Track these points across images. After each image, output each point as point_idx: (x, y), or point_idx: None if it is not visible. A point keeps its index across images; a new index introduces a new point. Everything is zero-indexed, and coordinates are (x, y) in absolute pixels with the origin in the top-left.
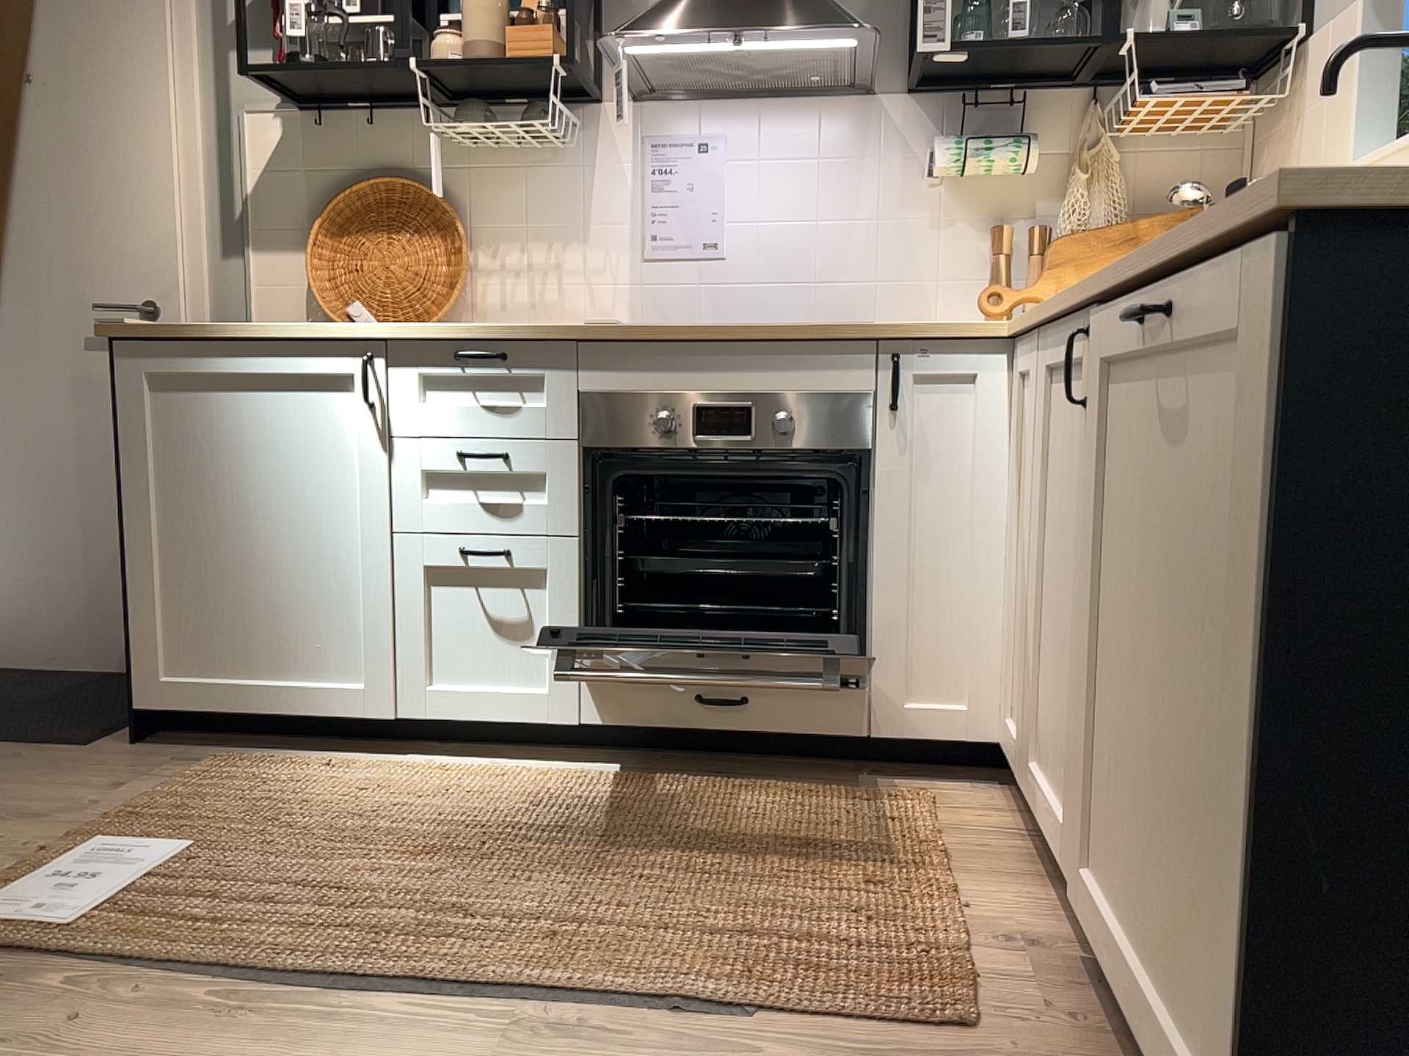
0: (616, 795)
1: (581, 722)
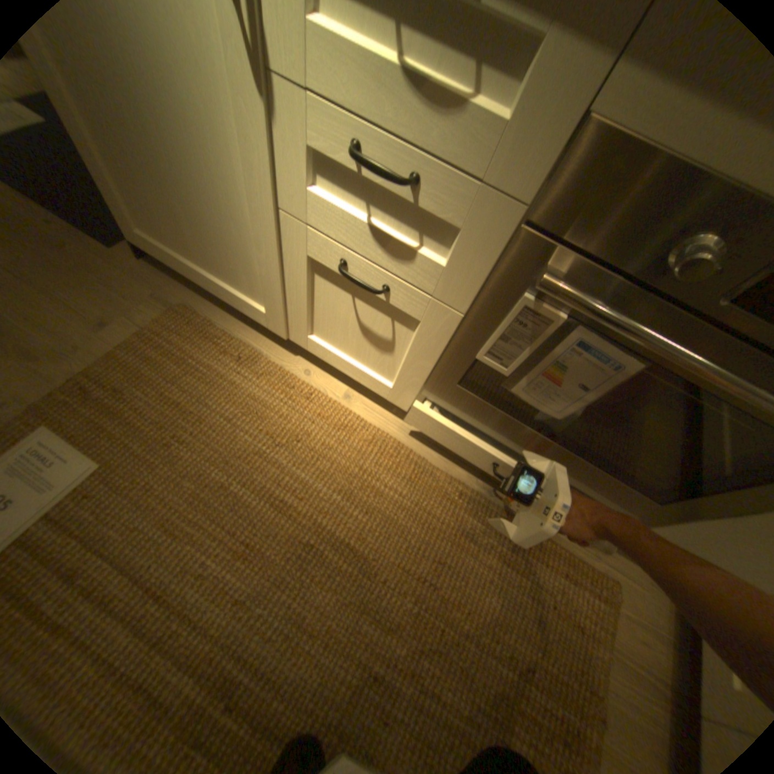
0: (407, 494)
1: (411, 410)
